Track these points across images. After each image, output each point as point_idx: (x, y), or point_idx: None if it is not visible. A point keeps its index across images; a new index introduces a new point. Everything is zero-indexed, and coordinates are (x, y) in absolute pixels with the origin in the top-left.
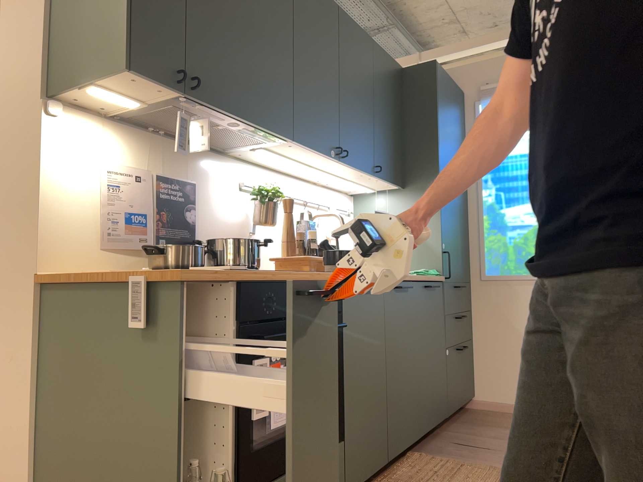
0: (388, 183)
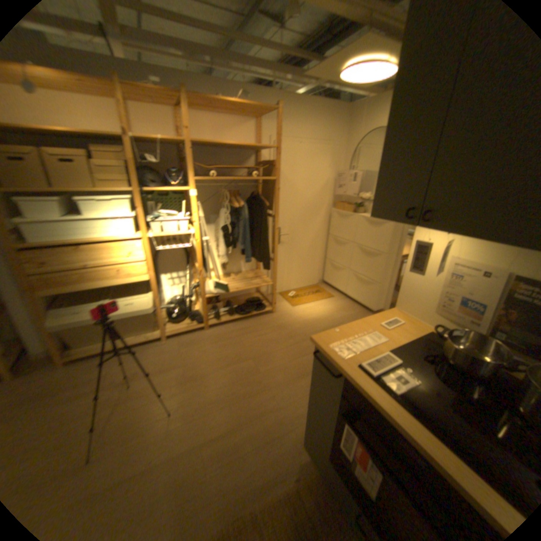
0: None
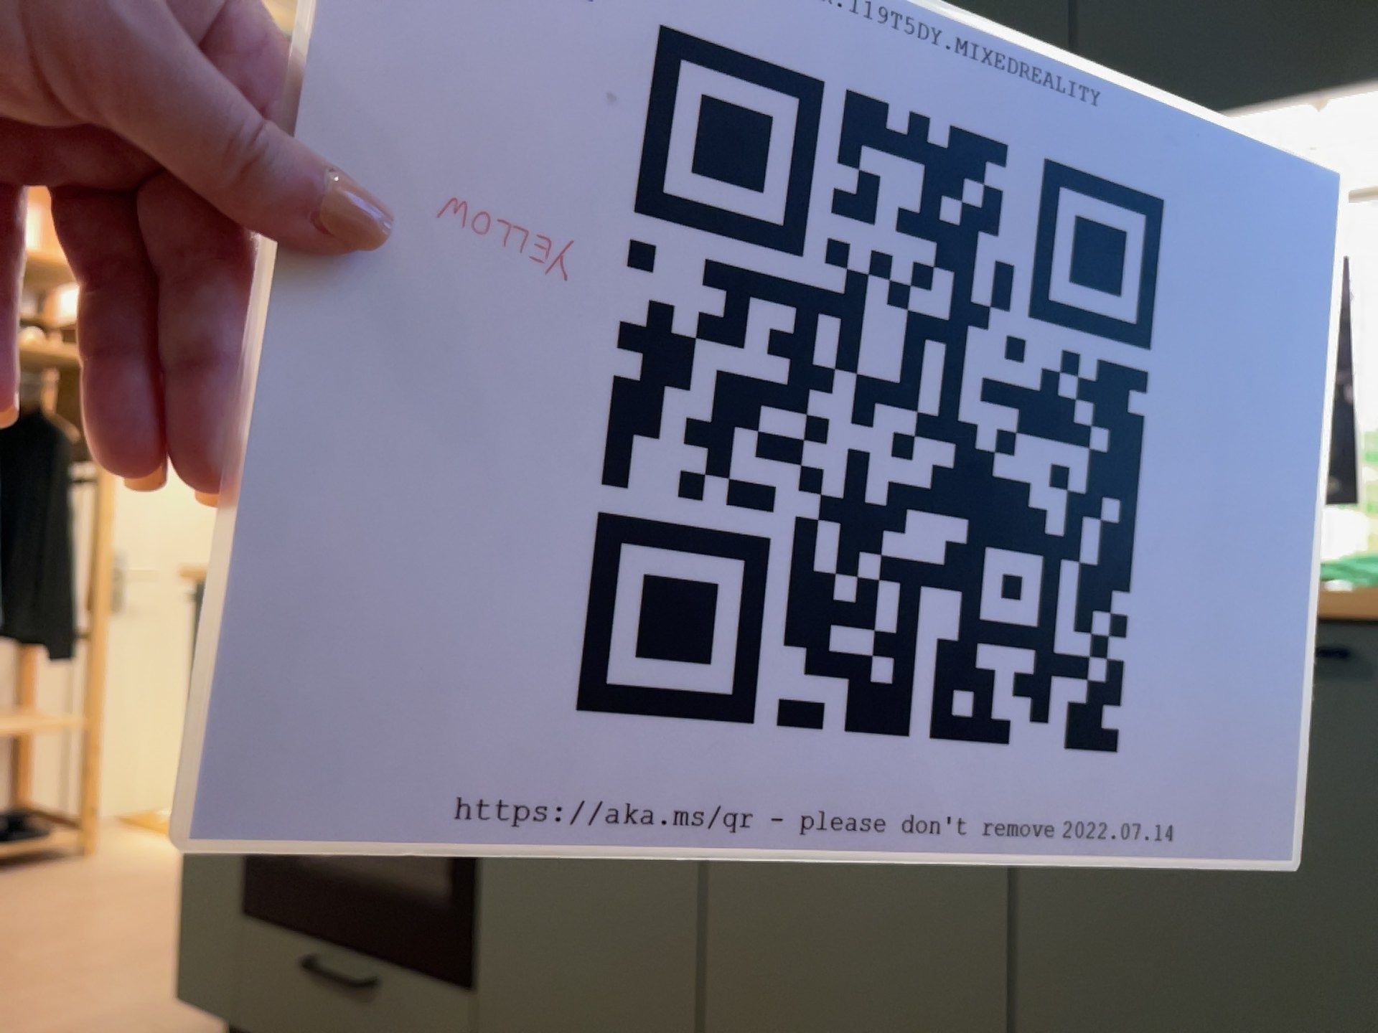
0: (1298, 109)
